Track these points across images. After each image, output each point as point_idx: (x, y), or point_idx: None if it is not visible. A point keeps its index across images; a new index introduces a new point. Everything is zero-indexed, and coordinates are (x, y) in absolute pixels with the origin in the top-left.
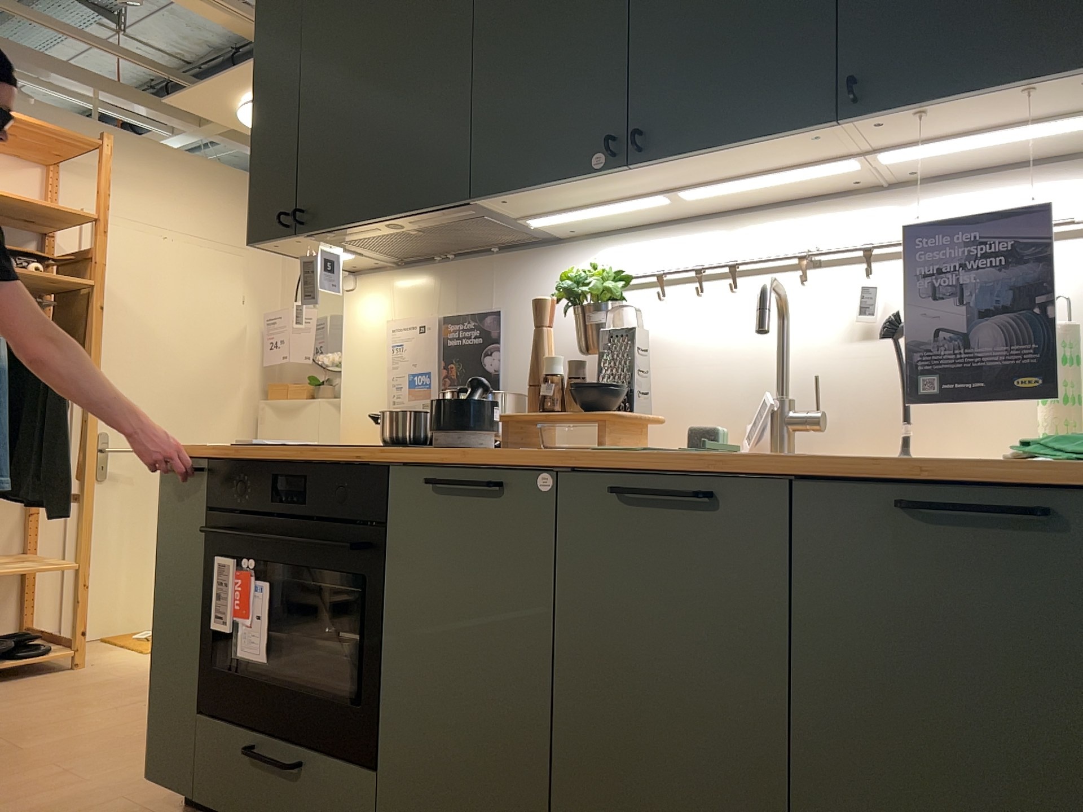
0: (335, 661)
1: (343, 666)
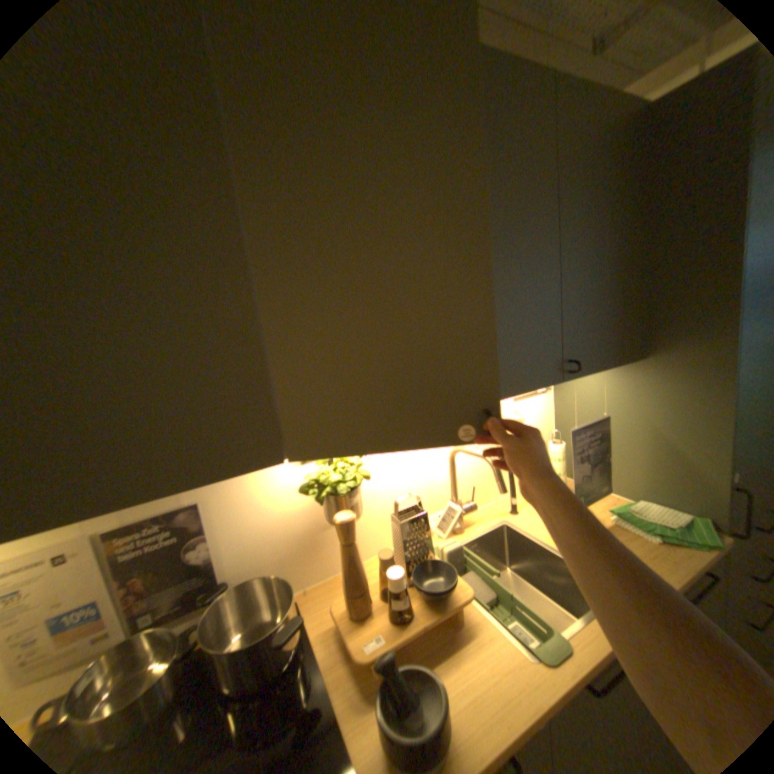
0: None
1: None
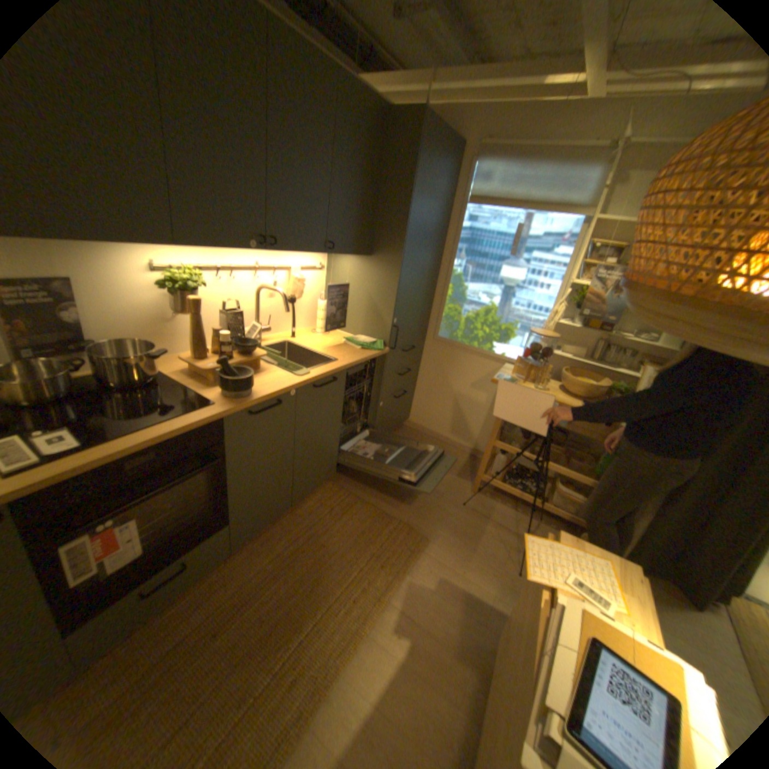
0: (178, 516)
1: (179, 515)
